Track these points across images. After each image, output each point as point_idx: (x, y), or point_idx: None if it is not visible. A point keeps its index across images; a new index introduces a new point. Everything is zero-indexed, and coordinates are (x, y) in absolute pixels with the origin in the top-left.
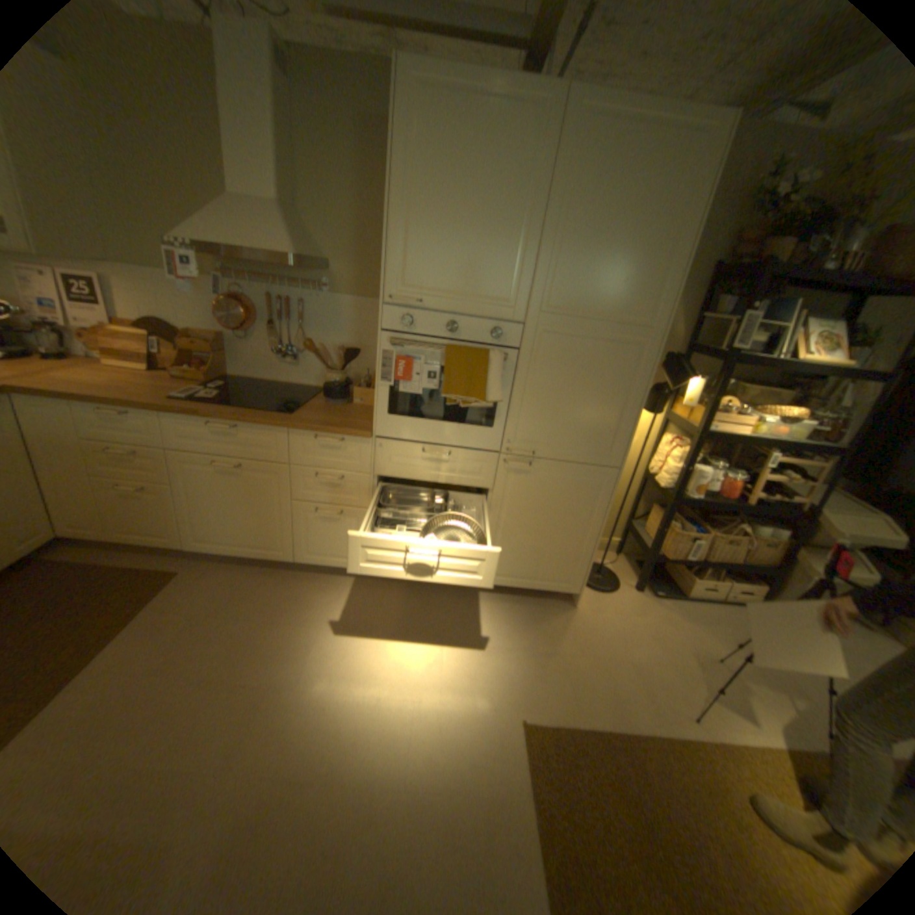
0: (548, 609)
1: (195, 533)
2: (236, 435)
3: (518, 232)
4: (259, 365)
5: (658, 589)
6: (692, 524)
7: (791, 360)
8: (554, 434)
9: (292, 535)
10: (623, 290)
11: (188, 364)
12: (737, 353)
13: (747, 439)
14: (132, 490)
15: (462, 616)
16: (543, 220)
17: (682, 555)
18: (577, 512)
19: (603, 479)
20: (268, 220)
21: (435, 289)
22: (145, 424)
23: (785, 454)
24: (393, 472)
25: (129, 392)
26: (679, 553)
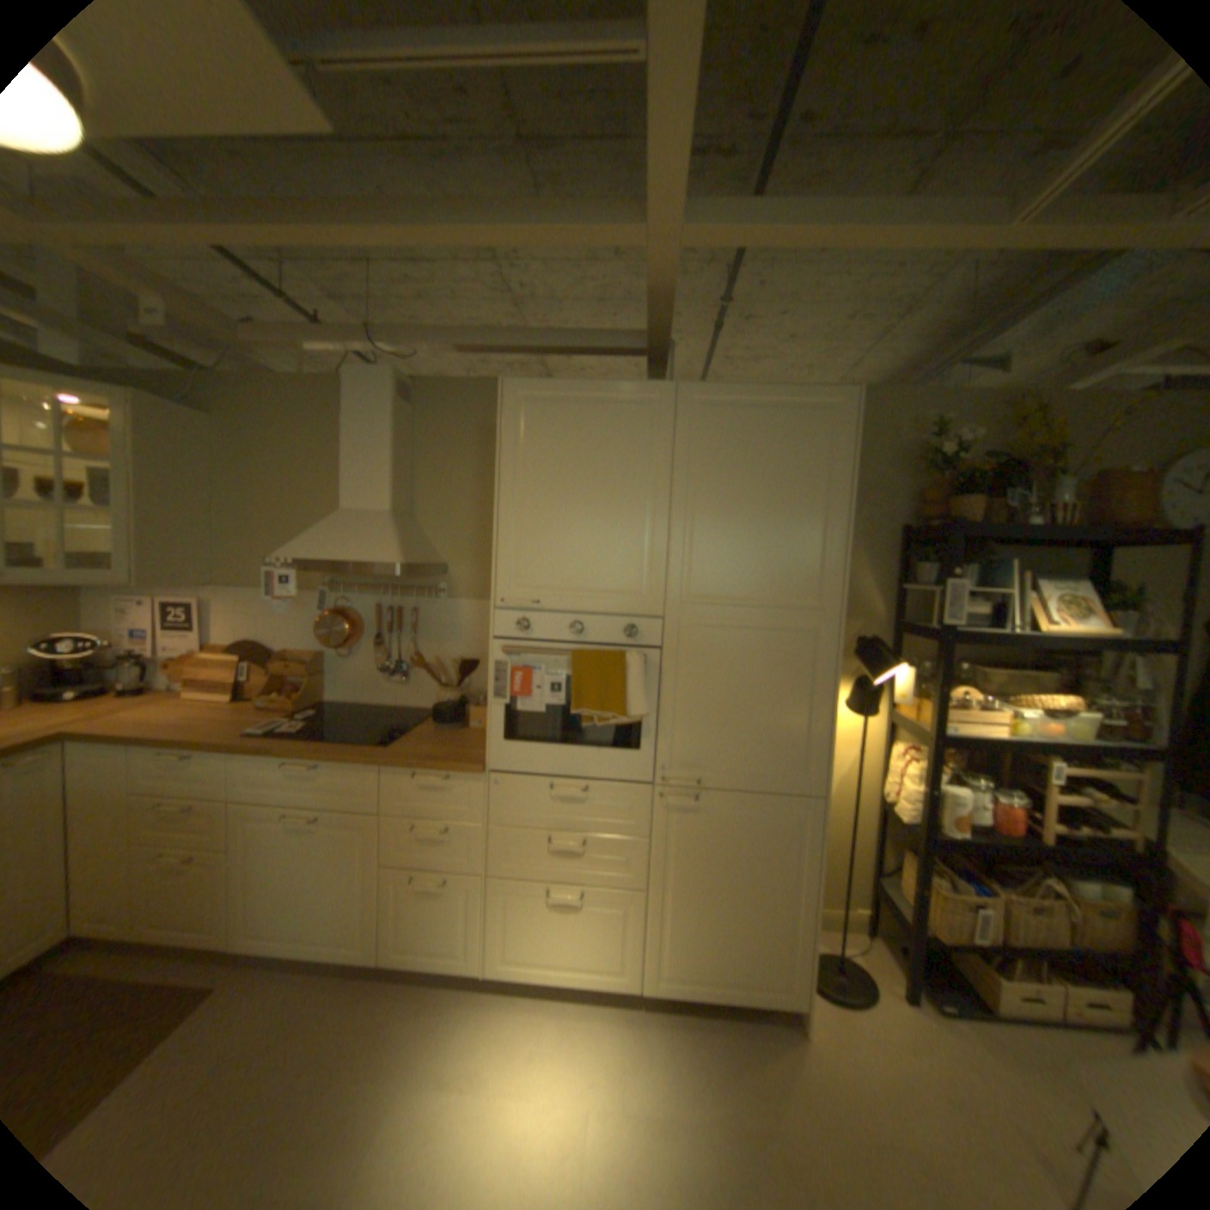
0: (763, 1043)
1: (248, 924)
2: (316, 779)
3: (641, 520)
4: (362, 687)
5: (945, 1001)
6: (969, 882)
7: (1030, 634)
8: (723, 755)
9: (377, 922)
10: (776, 570)
11: (280, 691)
12: (953, 631)
13: (1007, 745)
14: (178, 862)
15: (623, 1059)
16: (668, 507)
17: (965, 937)
18: (777, 869)
19: (805, 816)
20: (378, 532)
21: (553, 588)
22: (210, 770)
23: (1073, 763)
24: (514, 820)
25: (200, 731)
26: (959, 933)
